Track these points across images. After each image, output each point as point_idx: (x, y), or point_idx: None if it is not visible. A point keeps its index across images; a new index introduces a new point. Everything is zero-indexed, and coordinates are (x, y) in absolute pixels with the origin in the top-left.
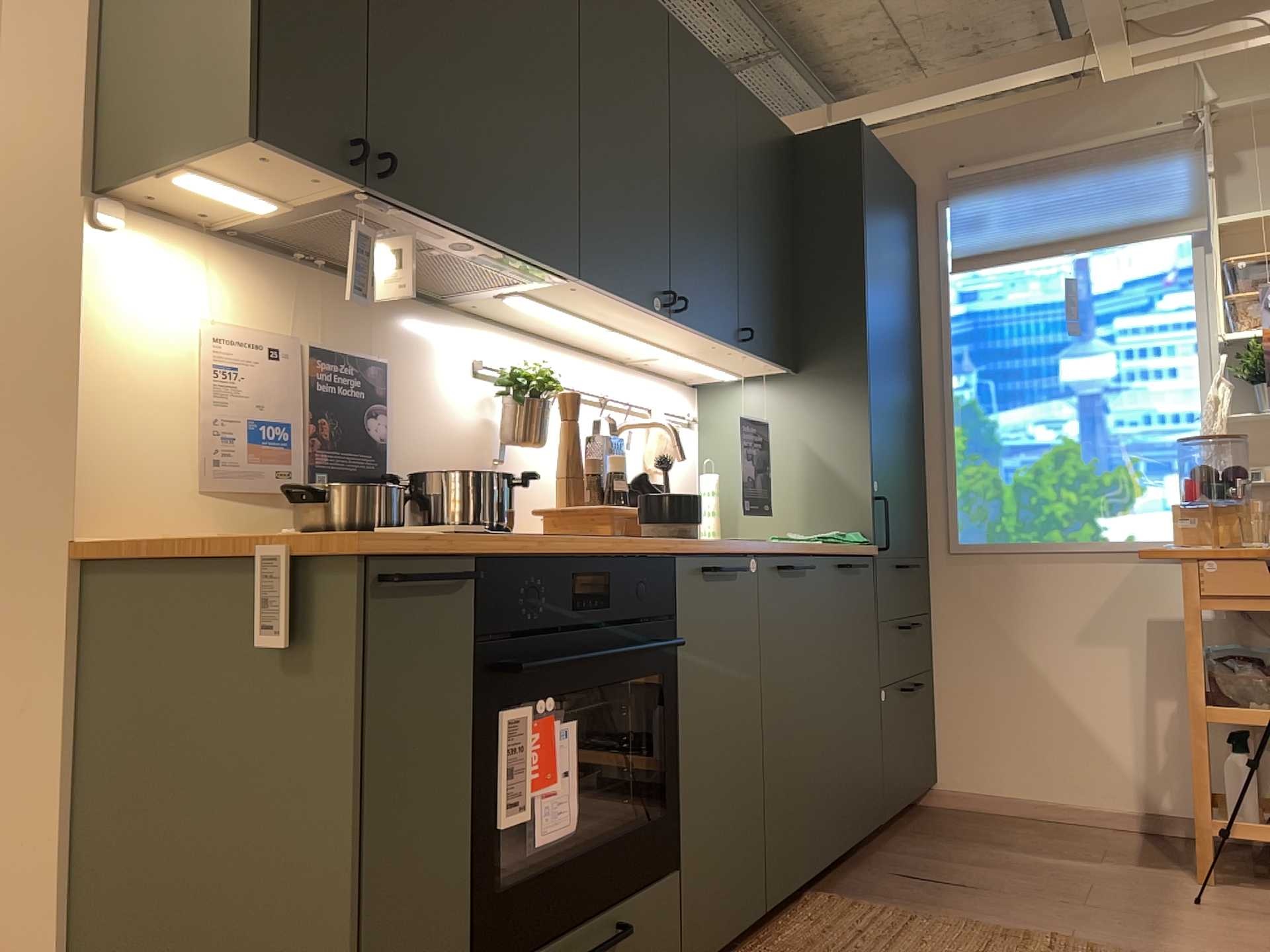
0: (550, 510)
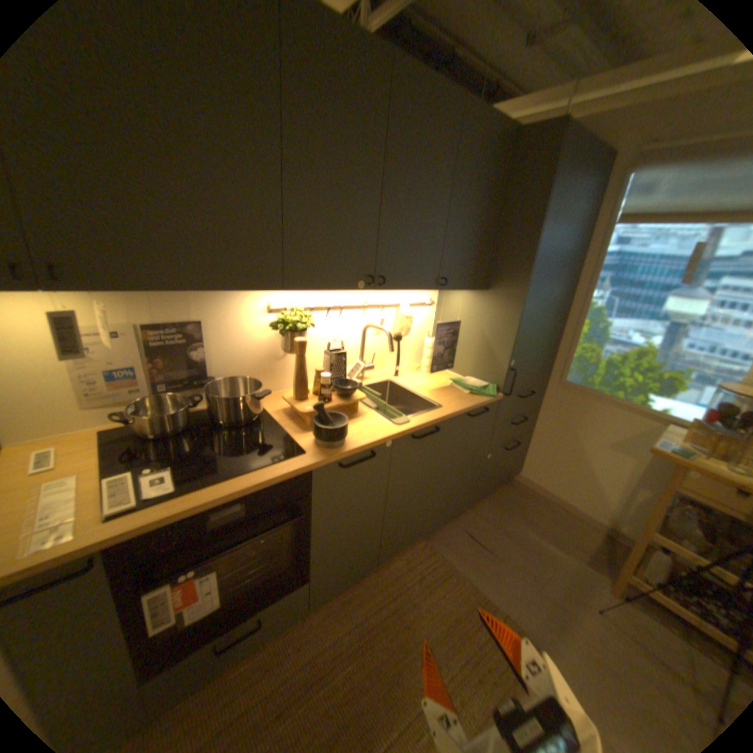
0: (286, 401)
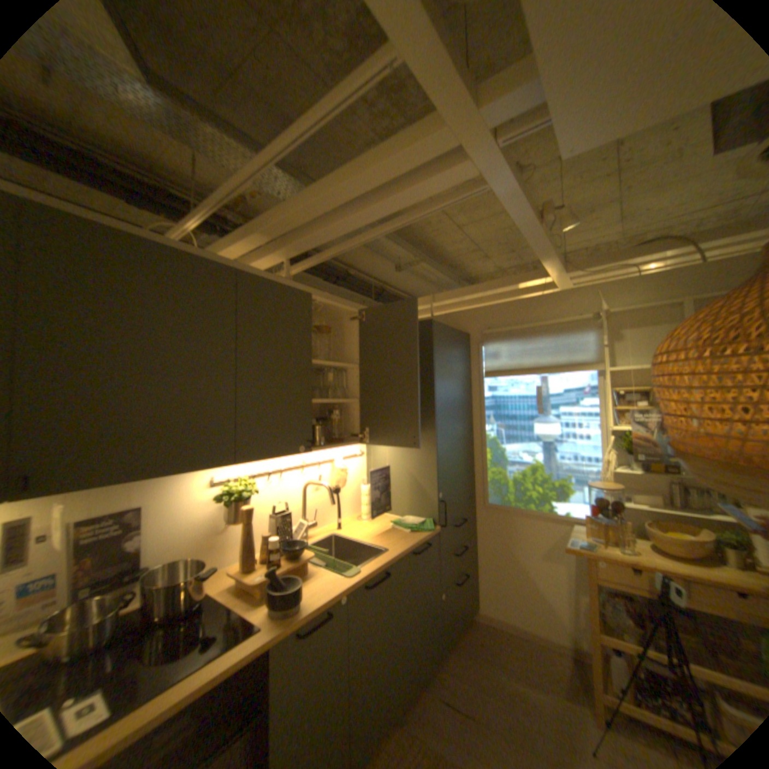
0: (233, 577)
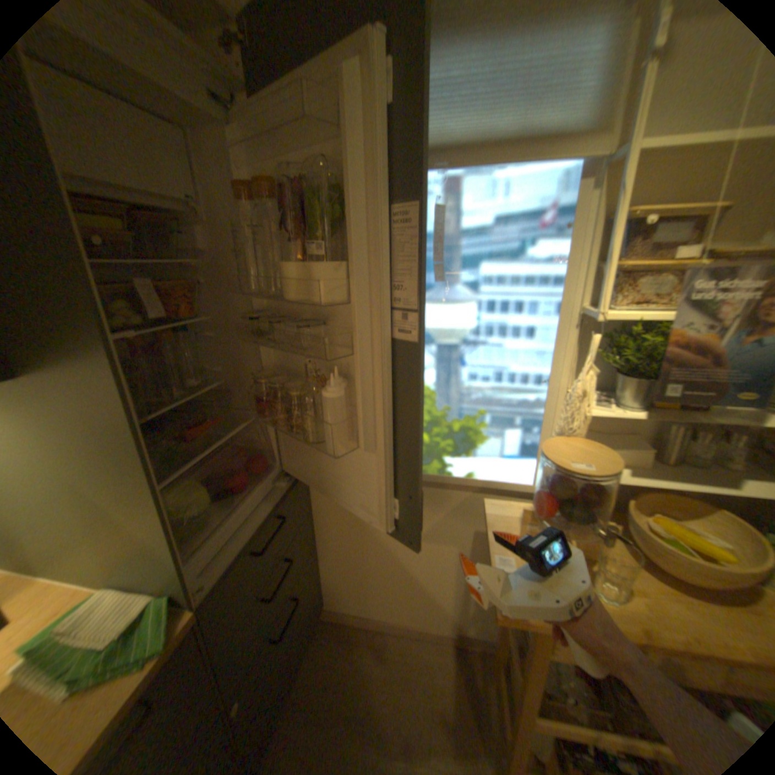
0: None
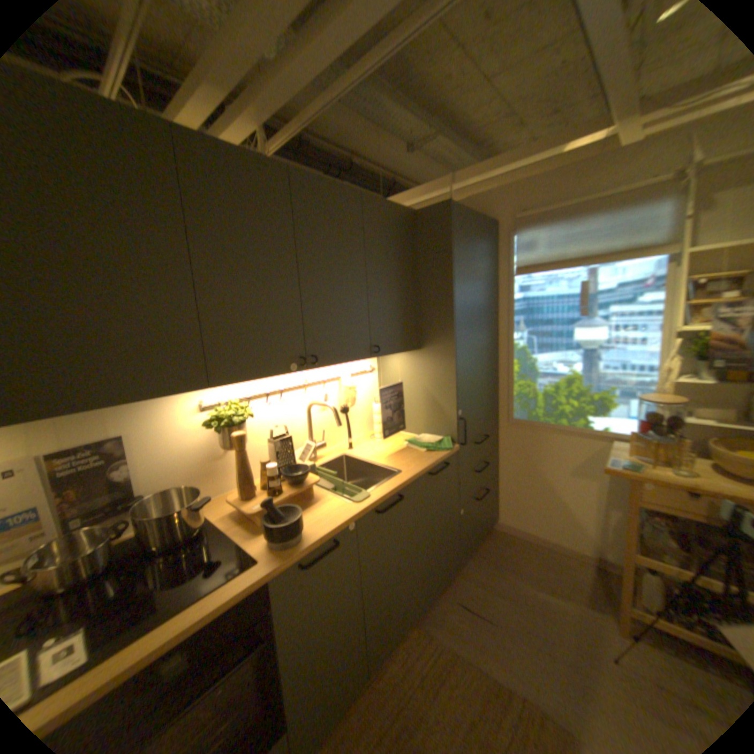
0: (231, 505)
